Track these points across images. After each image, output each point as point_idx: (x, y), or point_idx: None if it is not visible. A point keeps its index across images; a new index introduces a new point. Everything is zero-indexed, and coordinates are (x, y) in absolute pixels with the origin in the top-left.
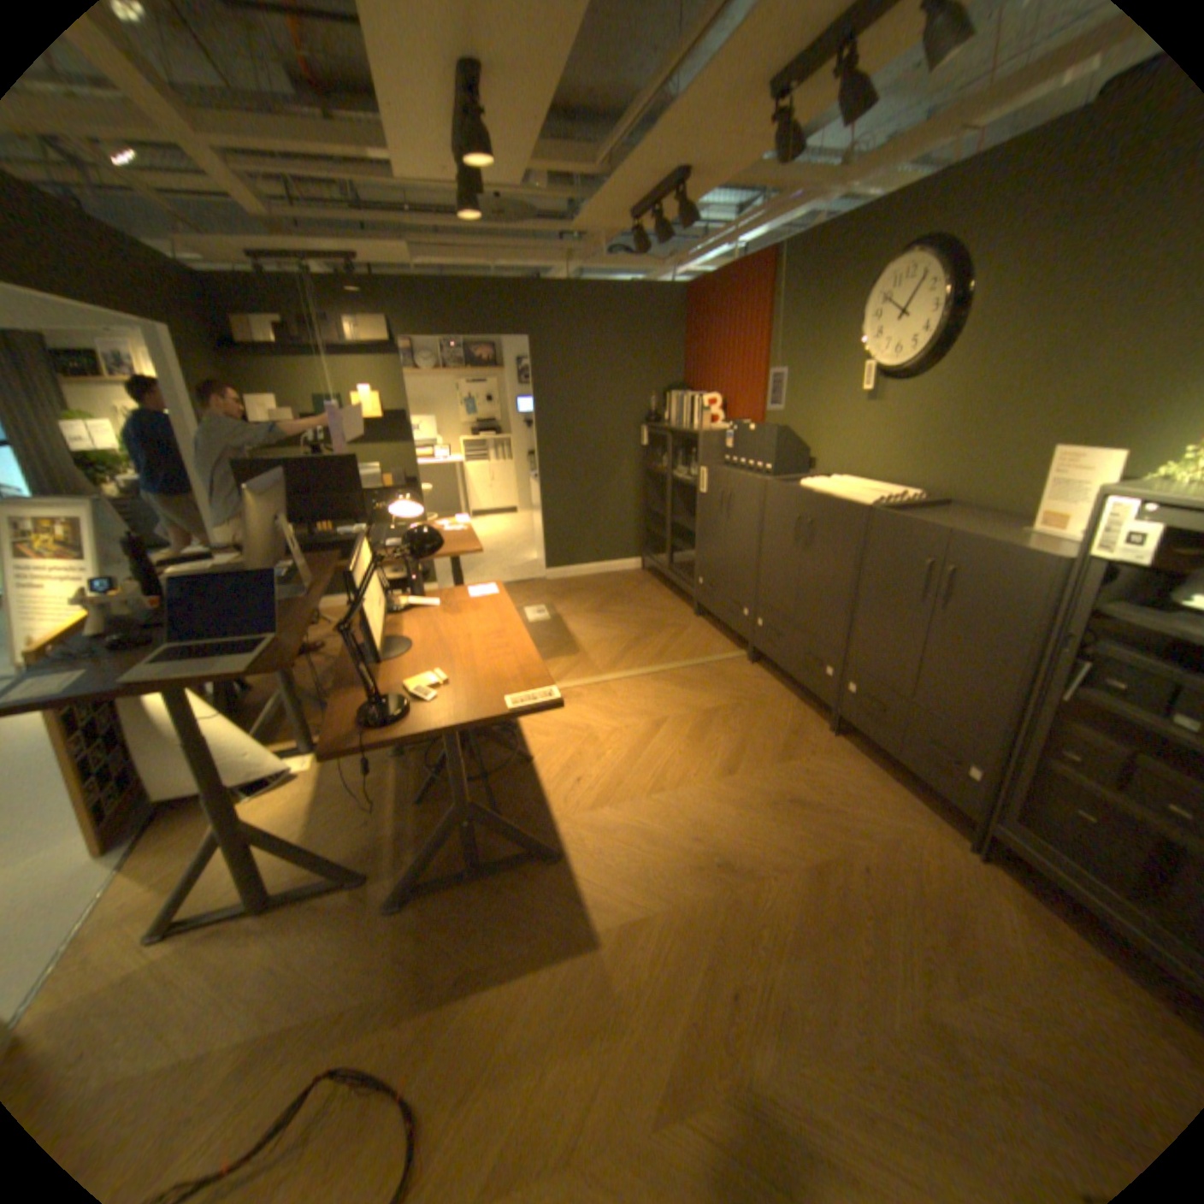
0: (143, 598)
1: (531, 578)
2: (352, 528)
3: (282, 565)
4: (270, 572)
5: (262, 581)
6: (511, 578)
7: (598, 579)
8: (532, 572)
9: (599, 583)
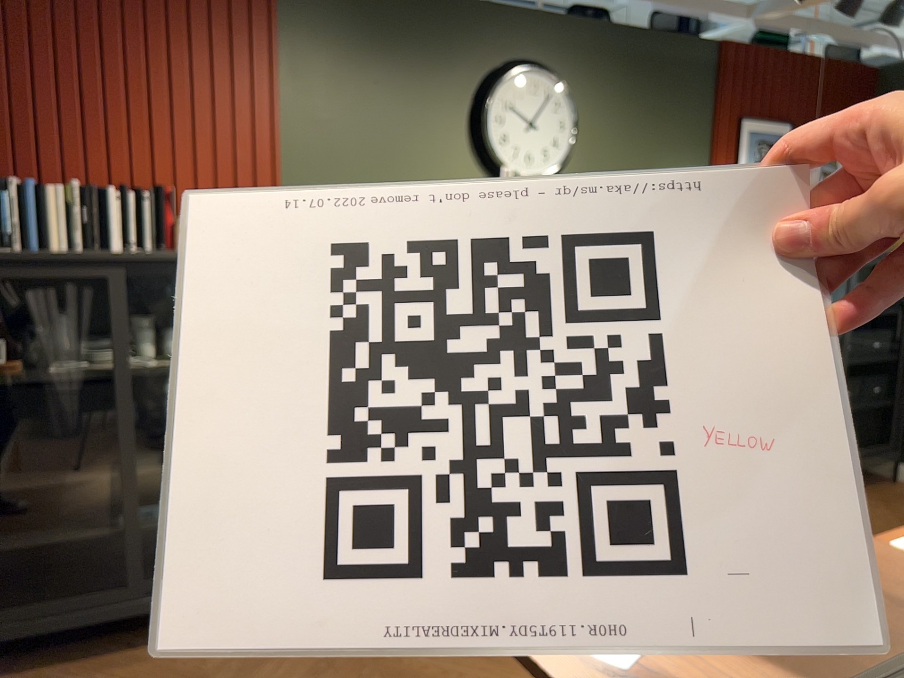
0: None
1: None
2: None
3: None
4: None
5: None
6: None
7: None
8: None
9: None
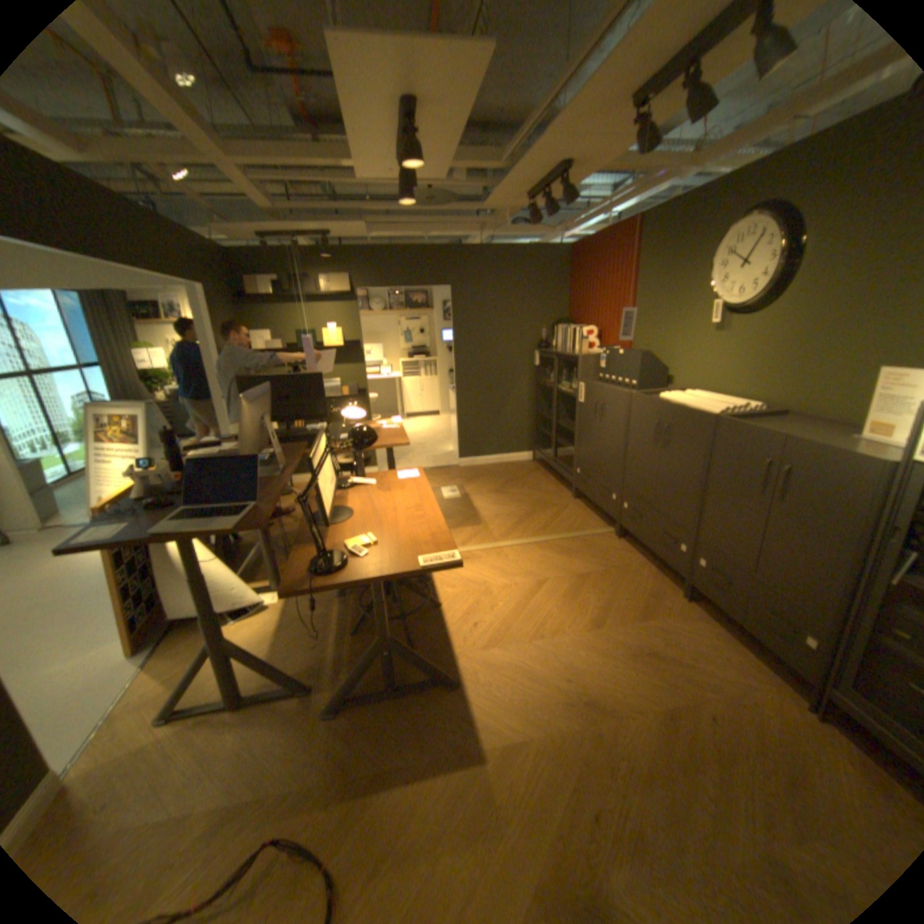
0: (171, 473)
1: (447, 465)
2: (317, 425)
3: (266, 451)
4: (257, 456)
5: (250, 463)
6: (432, 464)
7: (498, 467)
8: (448, 460)
9: (499, 470)
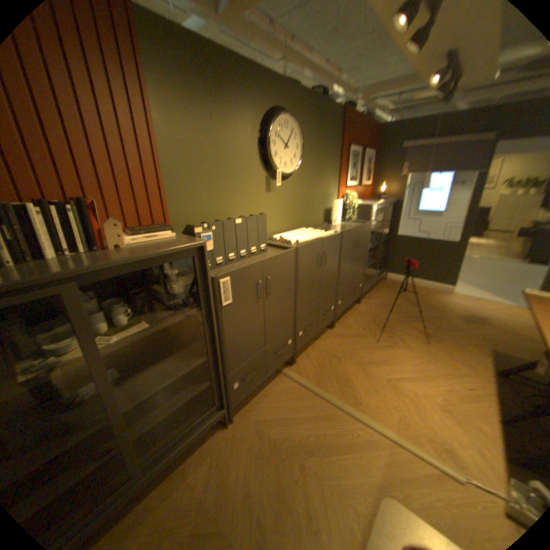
0: None
1: None
2: None
3: None
4: None
5: None
6: None
7: None
8: None
9: None
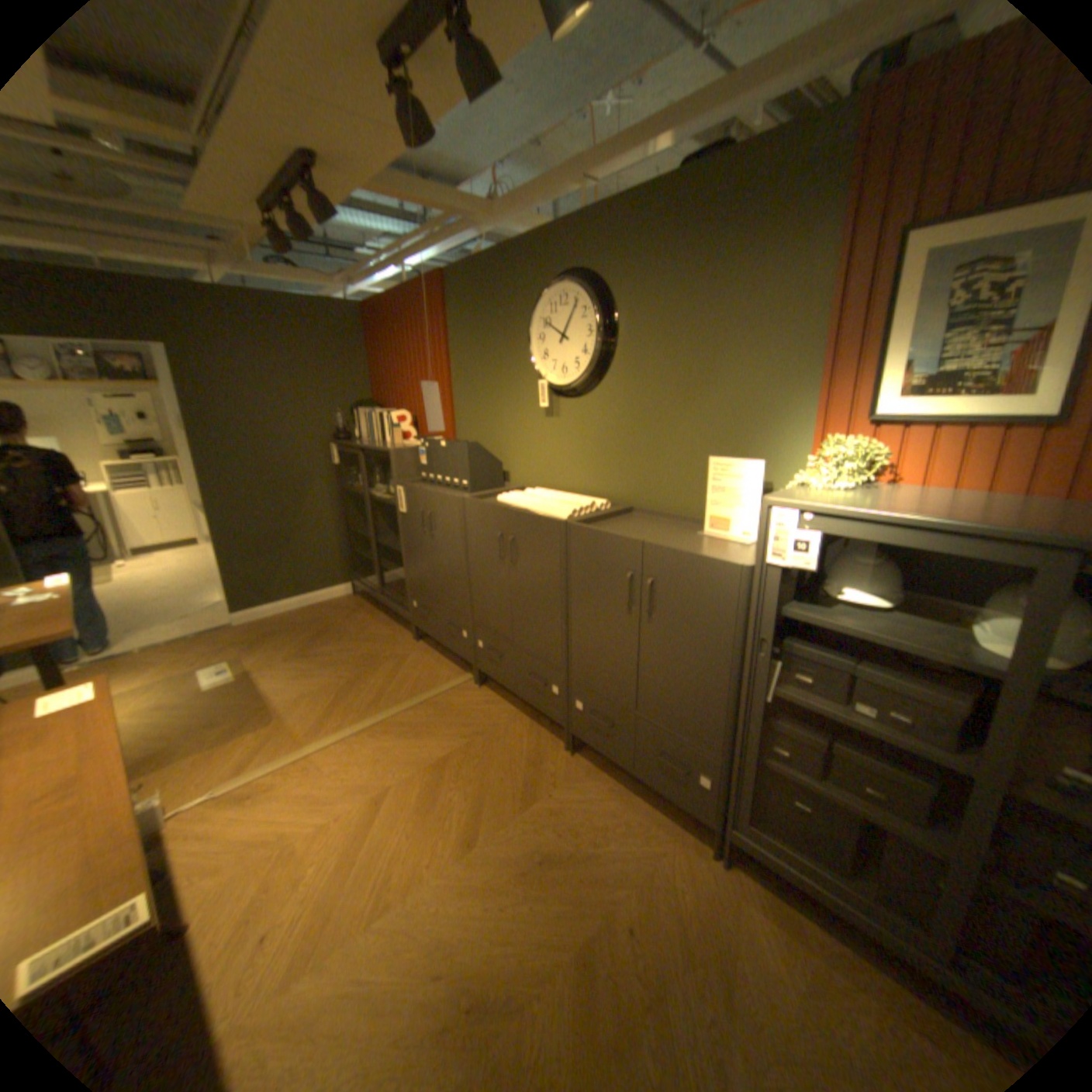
0: None
1: (209, 627)
2: None
3: None
4: None
5: None
6: (179, 631)
7: (301, 614)
8: (212, 618)
9: (301, 619)
